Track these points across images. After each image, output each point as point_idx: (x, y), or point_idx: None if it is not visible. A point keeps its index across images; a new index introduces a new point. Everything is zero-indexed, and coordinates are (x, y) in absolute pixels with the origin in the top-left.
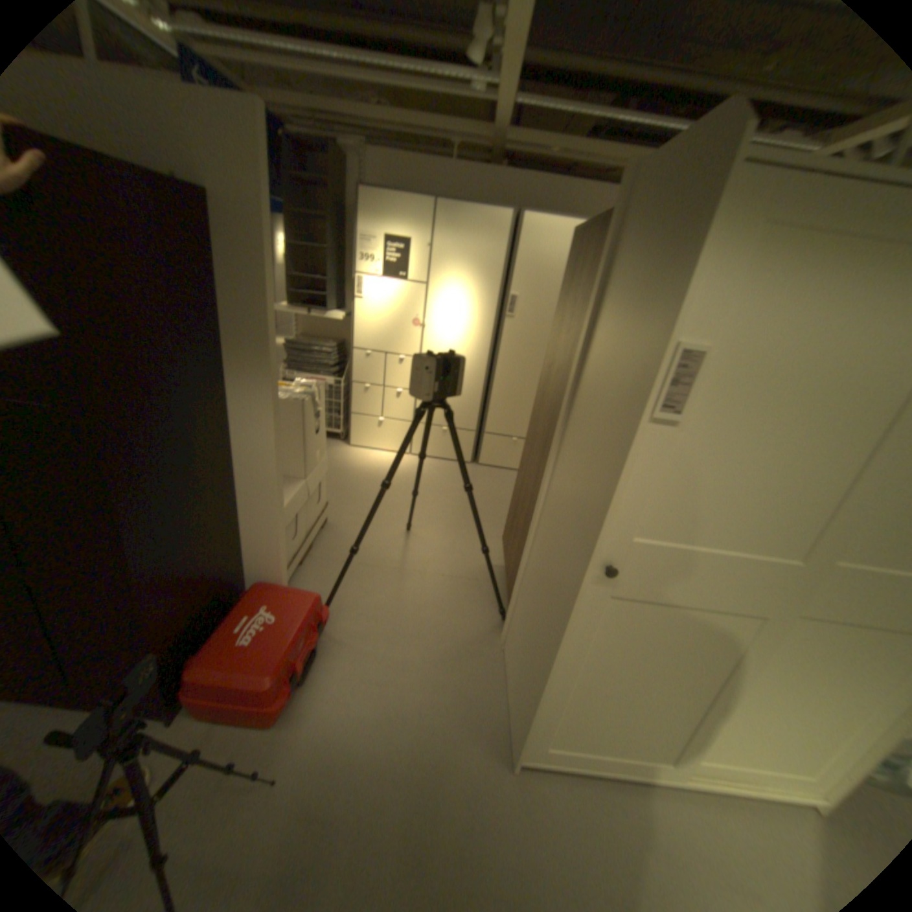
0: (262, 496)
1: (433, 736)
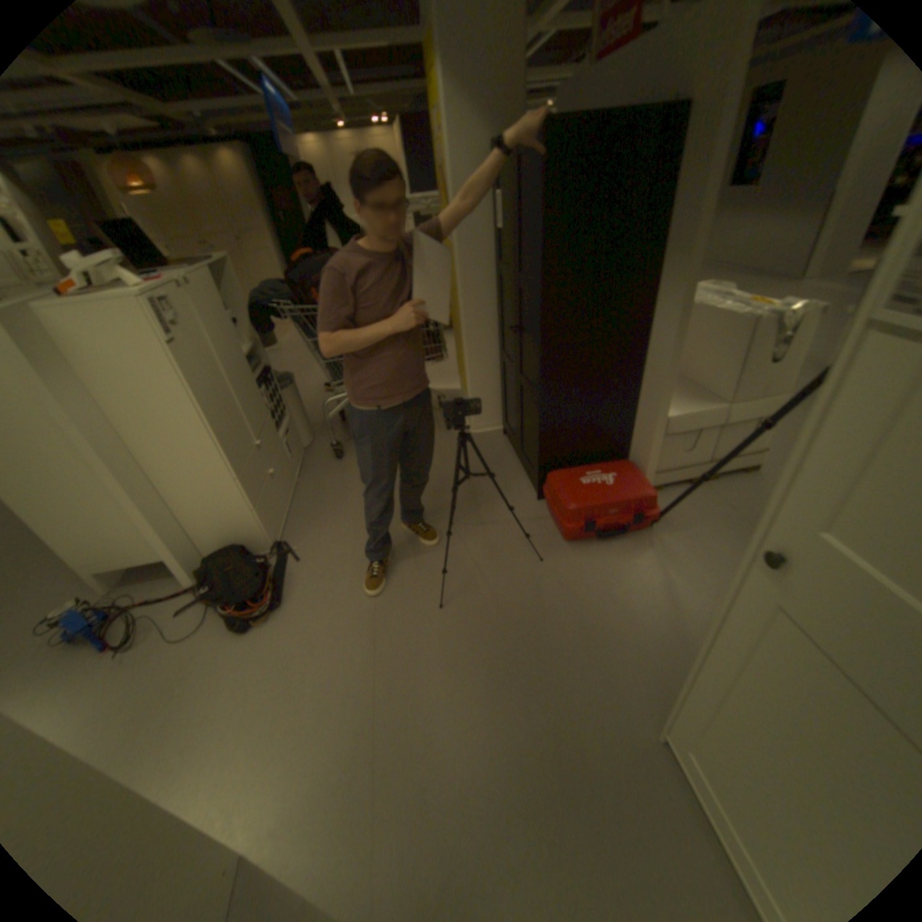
0: (678, 402)
1: (638, 649)
